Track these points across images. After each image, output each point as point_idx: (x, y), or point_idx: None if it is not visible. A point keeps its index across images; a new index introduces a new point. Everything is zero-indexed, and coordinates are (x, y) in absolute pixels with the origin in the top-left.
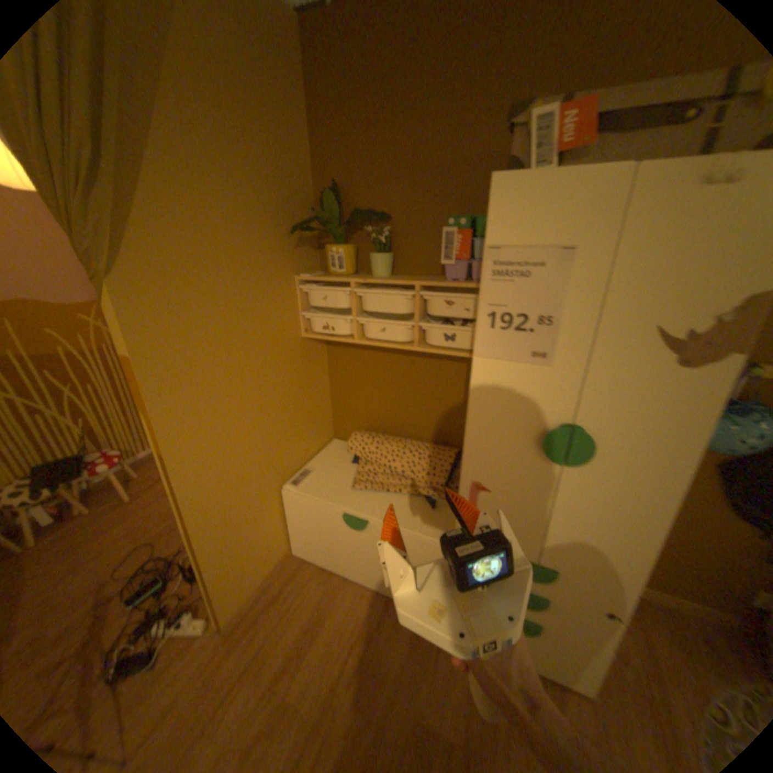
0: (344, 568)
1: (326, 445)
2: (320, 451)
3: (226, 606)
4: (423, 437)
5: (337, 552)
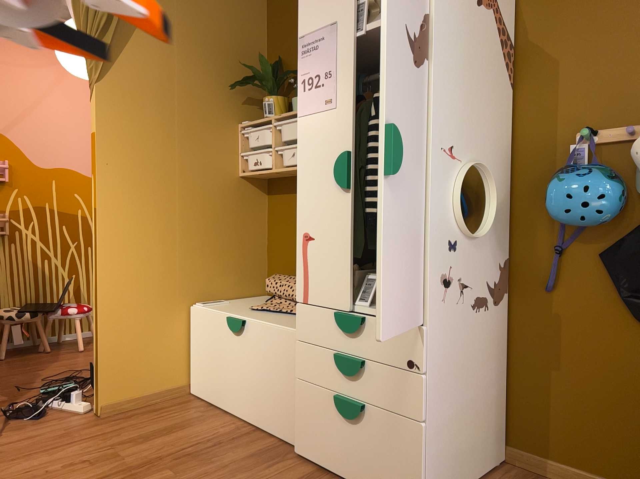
0: (226, 397)
1: (254, 297)
2: (244, 298)
3: (109, 388)
4: None
5: (222, 375)
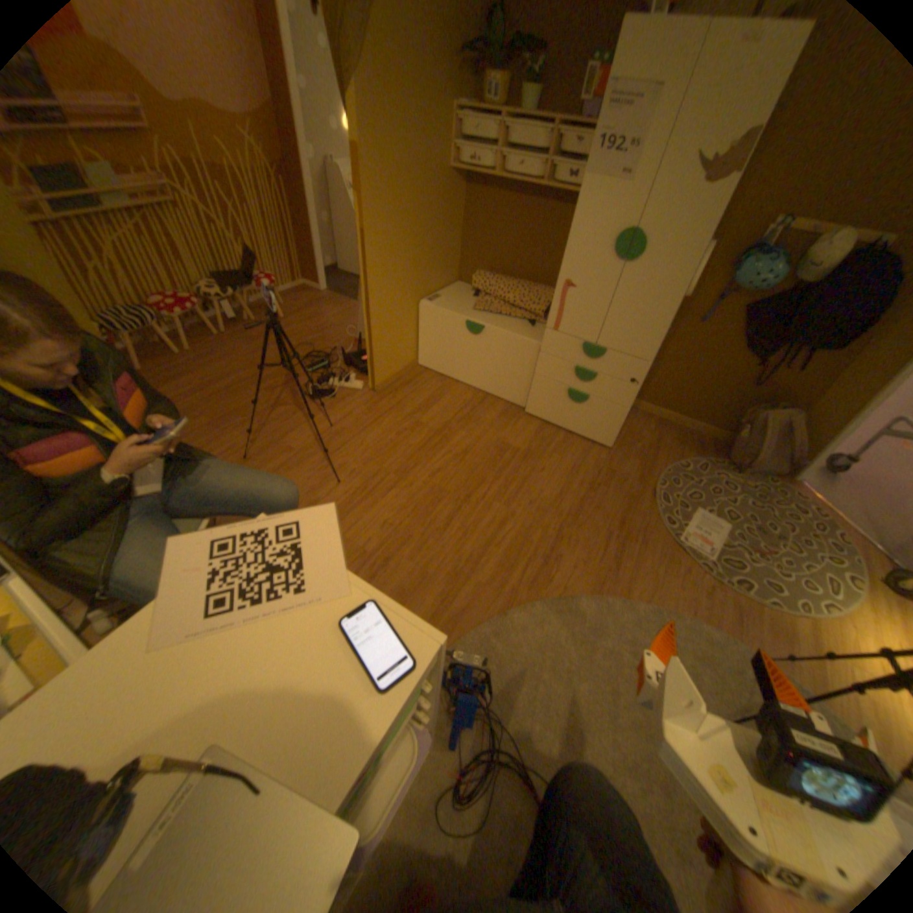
0: (457, 373)
1: (451, 285)
2: (447, 288)
3: (379, 374)
4: (534, 282)
5: (454, 359)
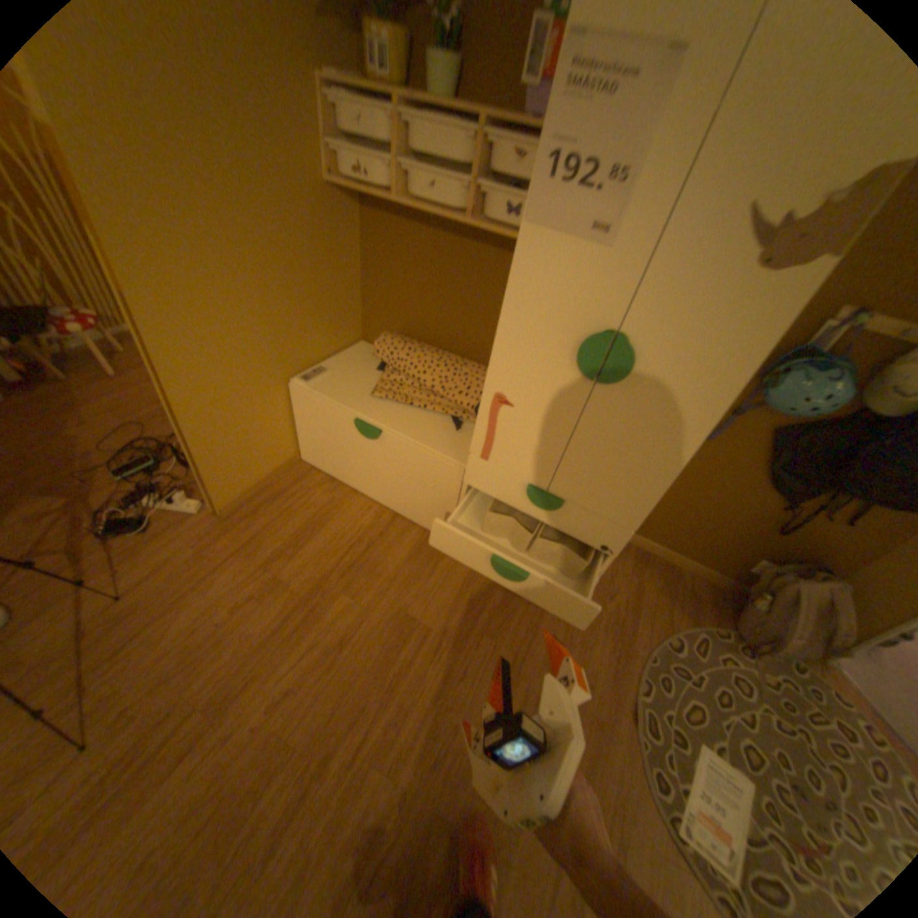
0: (354, 480)
1: (351, 347)
2: (342, 353)
3: (222, 492)
4: (465, 354)
5: (348, 463)
